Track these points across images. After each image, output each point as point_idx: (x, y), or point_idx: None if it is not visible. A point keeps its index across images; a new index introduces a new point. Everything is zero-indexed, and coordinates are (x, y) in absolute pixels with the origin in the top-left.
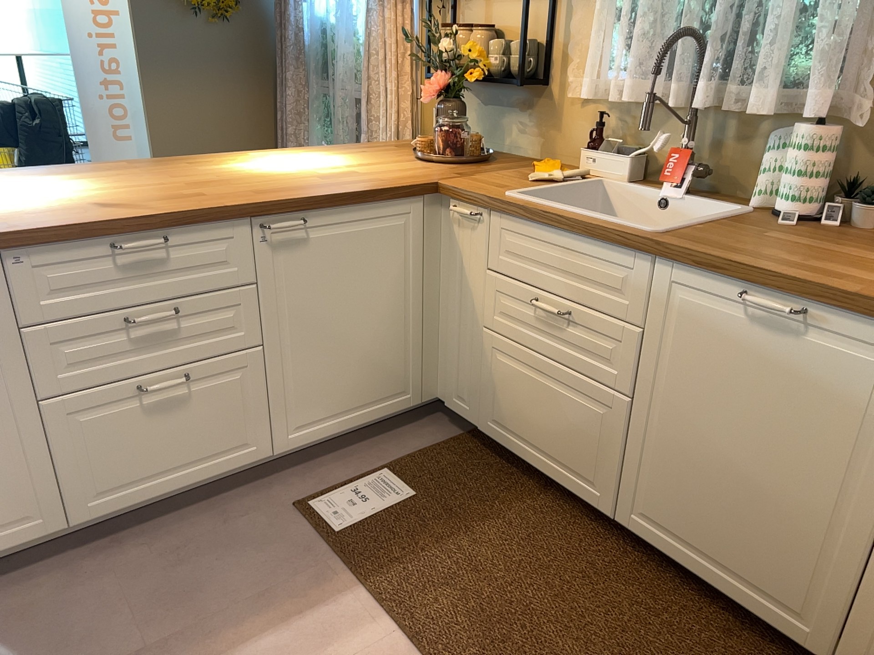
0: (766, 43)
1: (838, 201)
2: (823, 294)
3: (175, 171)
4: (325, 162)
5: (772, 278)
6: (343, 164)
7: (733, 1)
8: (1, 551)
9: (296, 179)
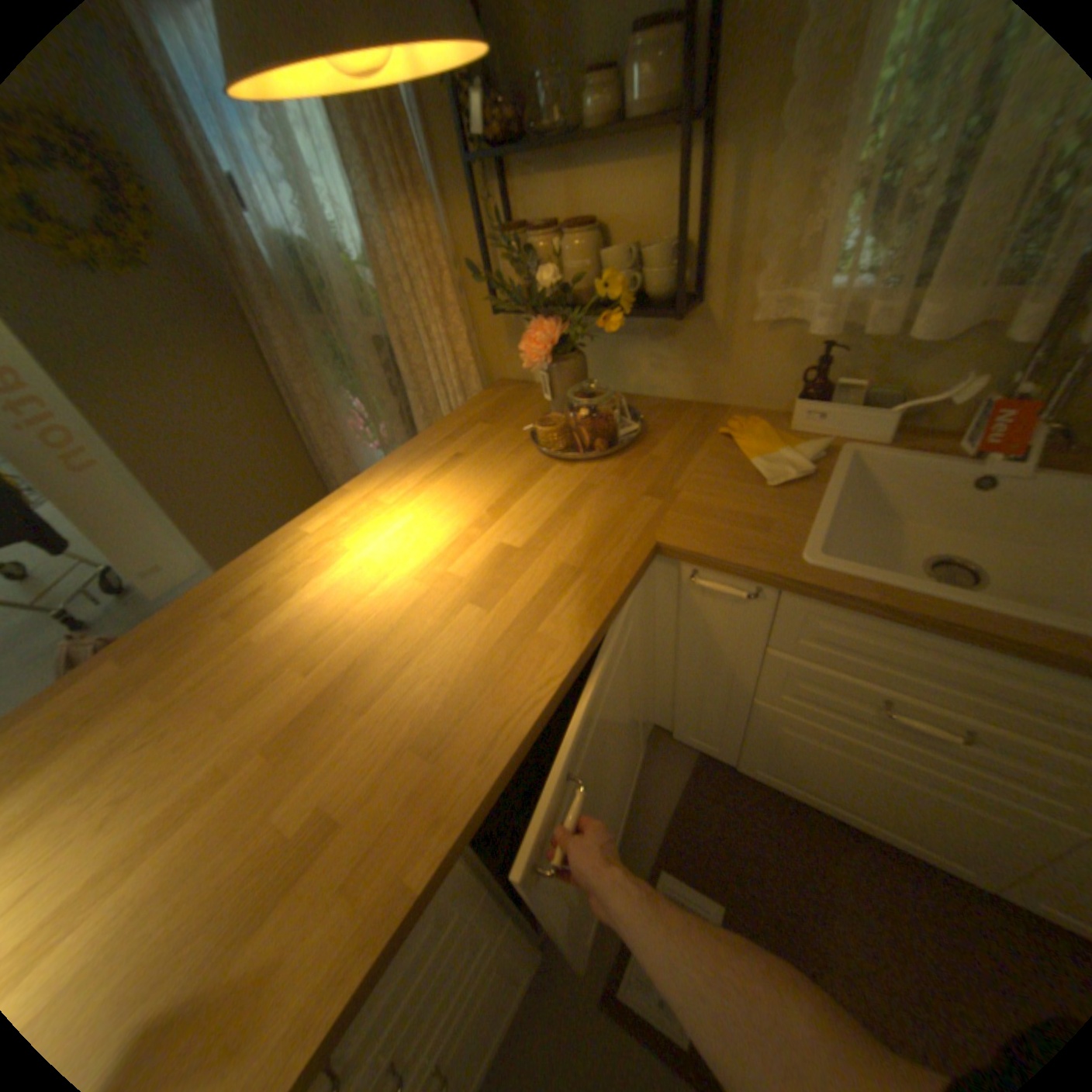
0: None
1: None
2: None
3: (213, 670)
4: (433, 518)
5: None
6: (469, 522)
7: None
8: None
9: (445, 626)
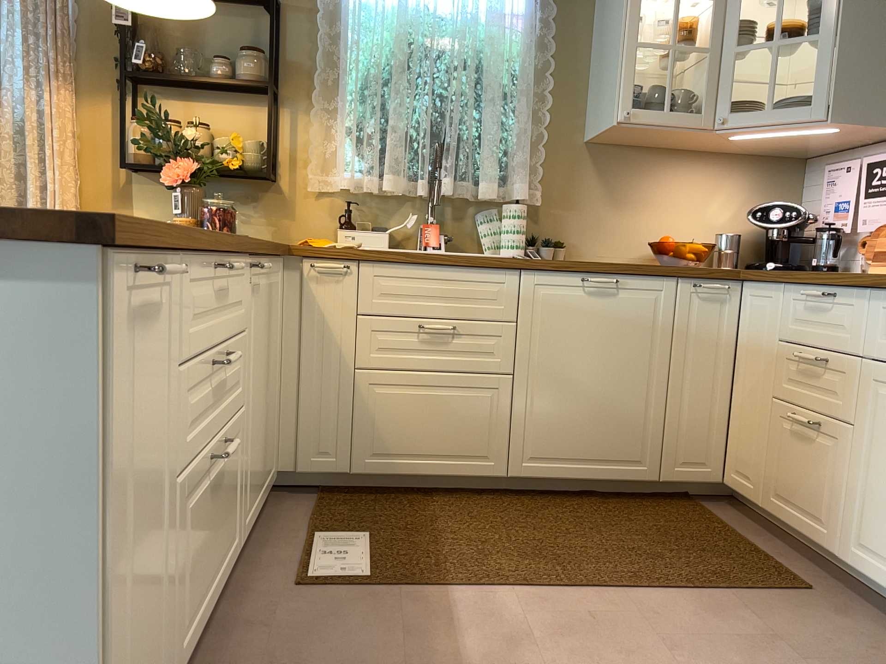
0: (484, 154)
1: (524, 248)
2: (627, 267)
3: None
4: None
5: (600, 265)
6: None
7: (458, 128)
8: None
9: None
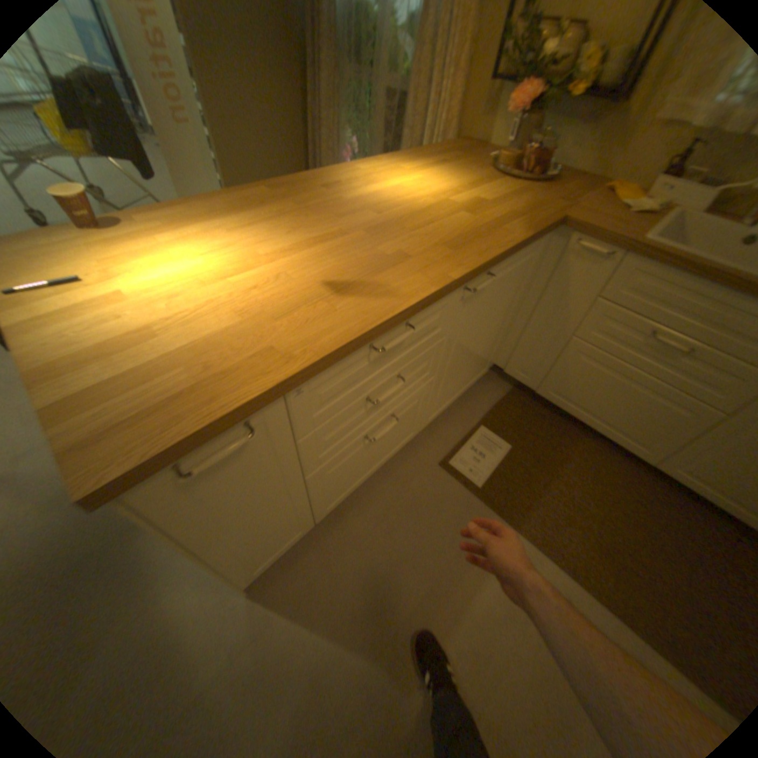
0: None
1: None
2: None
3: (324, 202)
4: (434, 180)
5: None
6: (456, 186)
7: None
8: (278, 557)
9: (450, 215)
